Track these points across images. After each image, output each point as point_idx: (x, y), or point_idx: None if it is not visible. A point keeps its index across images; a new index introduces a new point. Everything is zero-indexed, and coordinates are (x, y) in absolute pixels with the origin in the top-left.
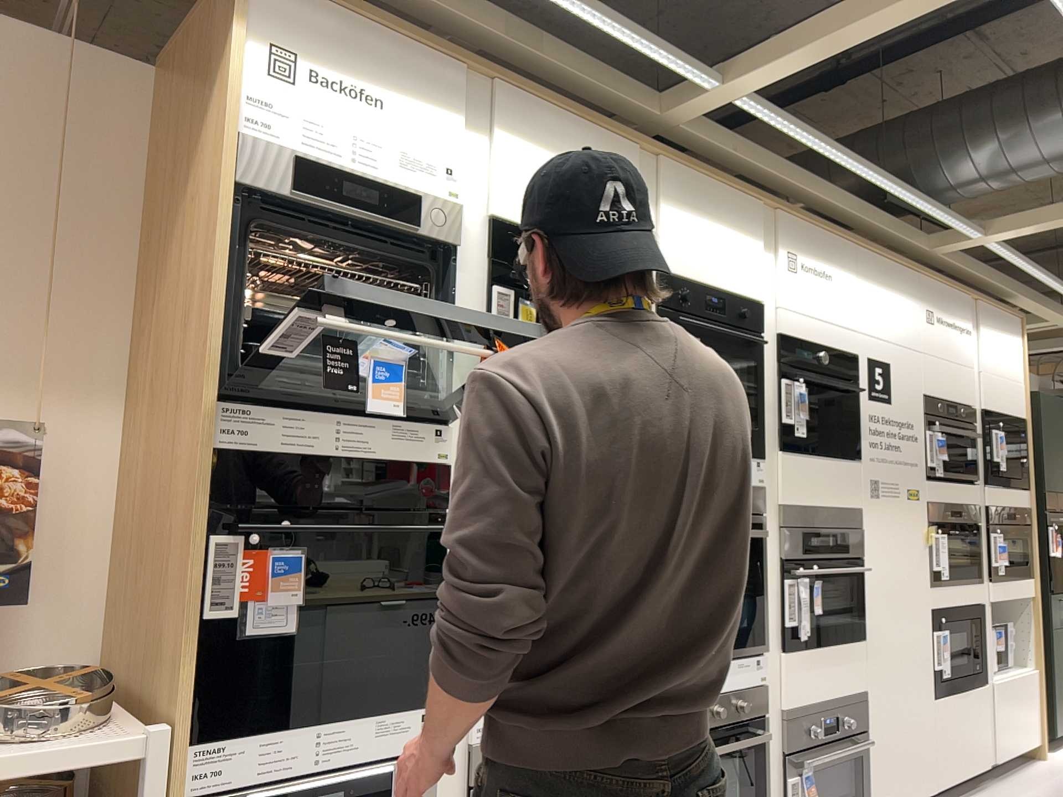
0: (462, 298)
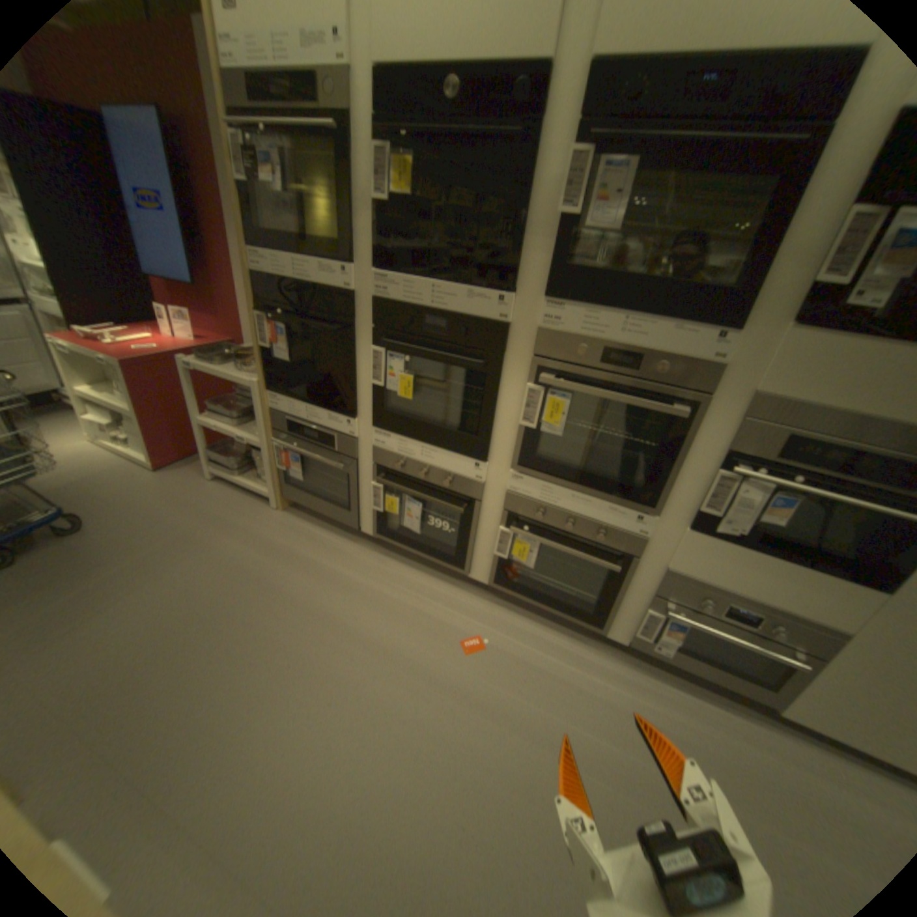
0: (352, 157)
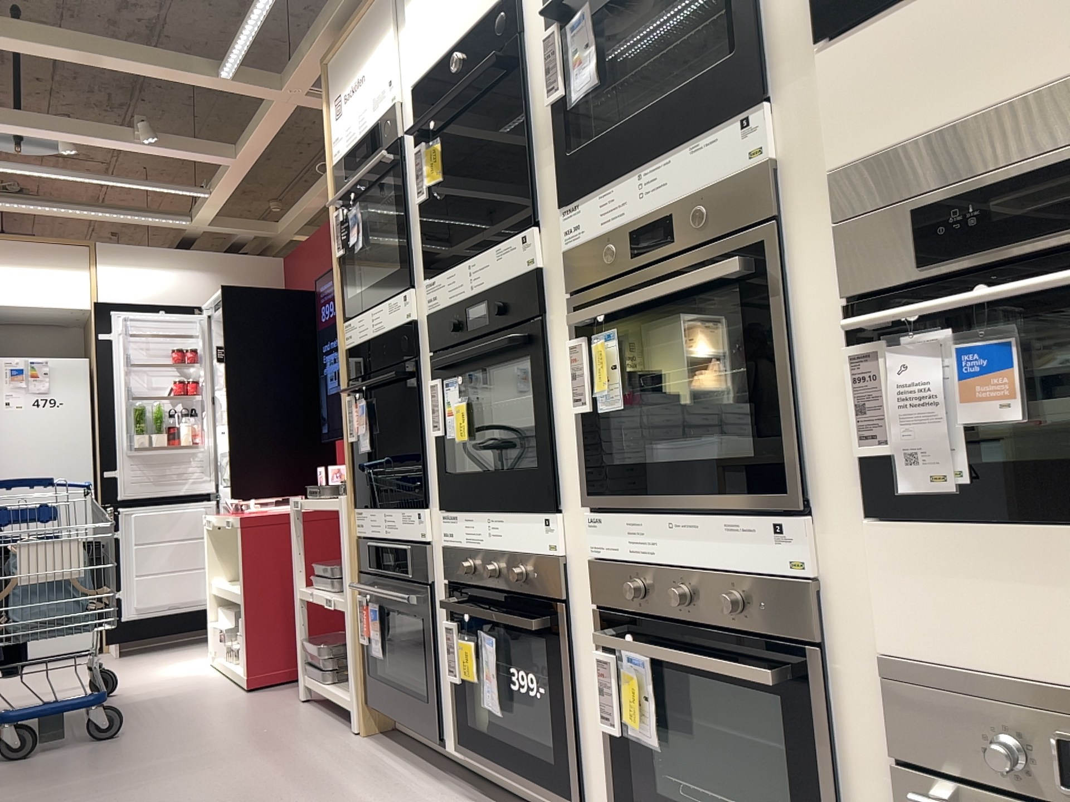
0: (406, 176)
